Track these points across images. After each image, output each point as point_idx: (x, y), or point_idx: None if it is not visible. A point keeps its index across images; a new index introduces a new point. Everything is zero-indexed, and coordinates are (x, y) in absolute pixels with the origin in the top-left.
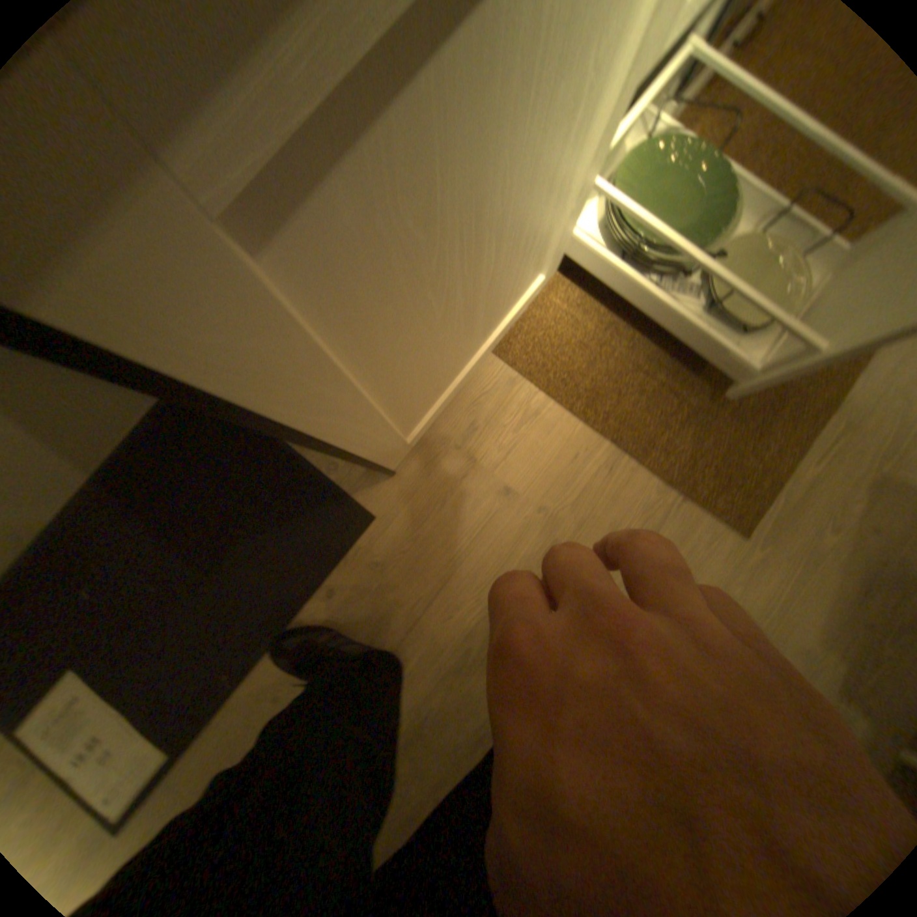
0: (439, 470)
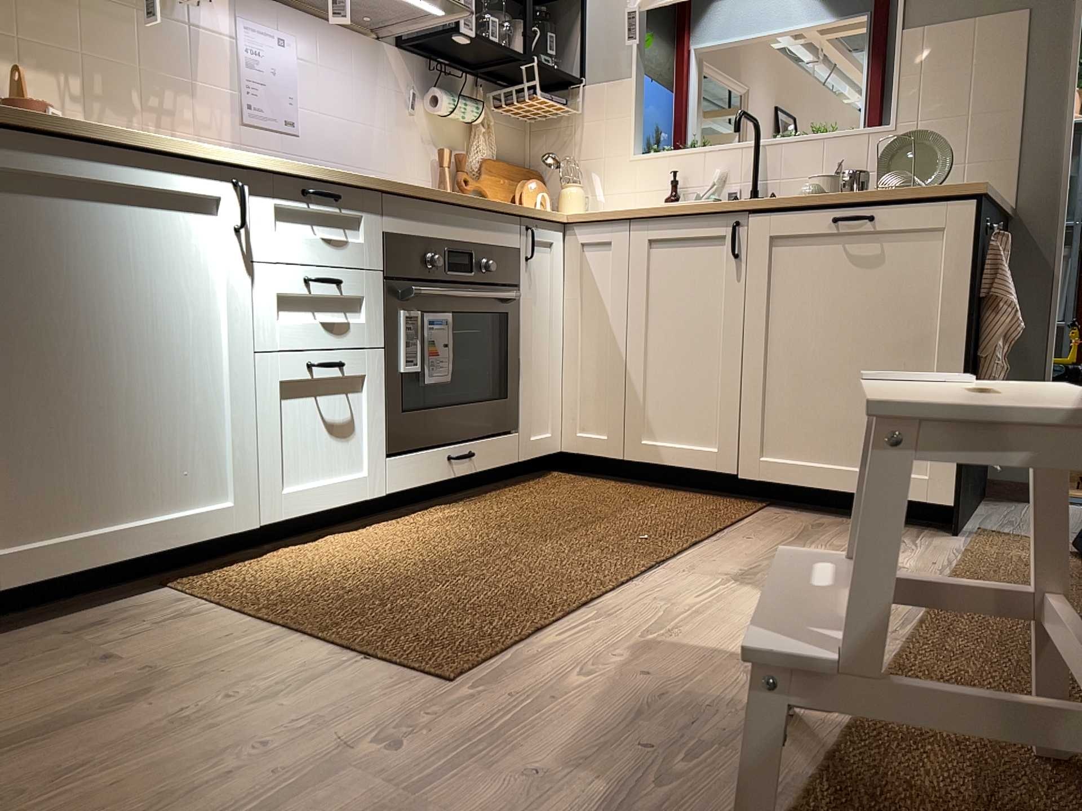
0: (26, 647)
